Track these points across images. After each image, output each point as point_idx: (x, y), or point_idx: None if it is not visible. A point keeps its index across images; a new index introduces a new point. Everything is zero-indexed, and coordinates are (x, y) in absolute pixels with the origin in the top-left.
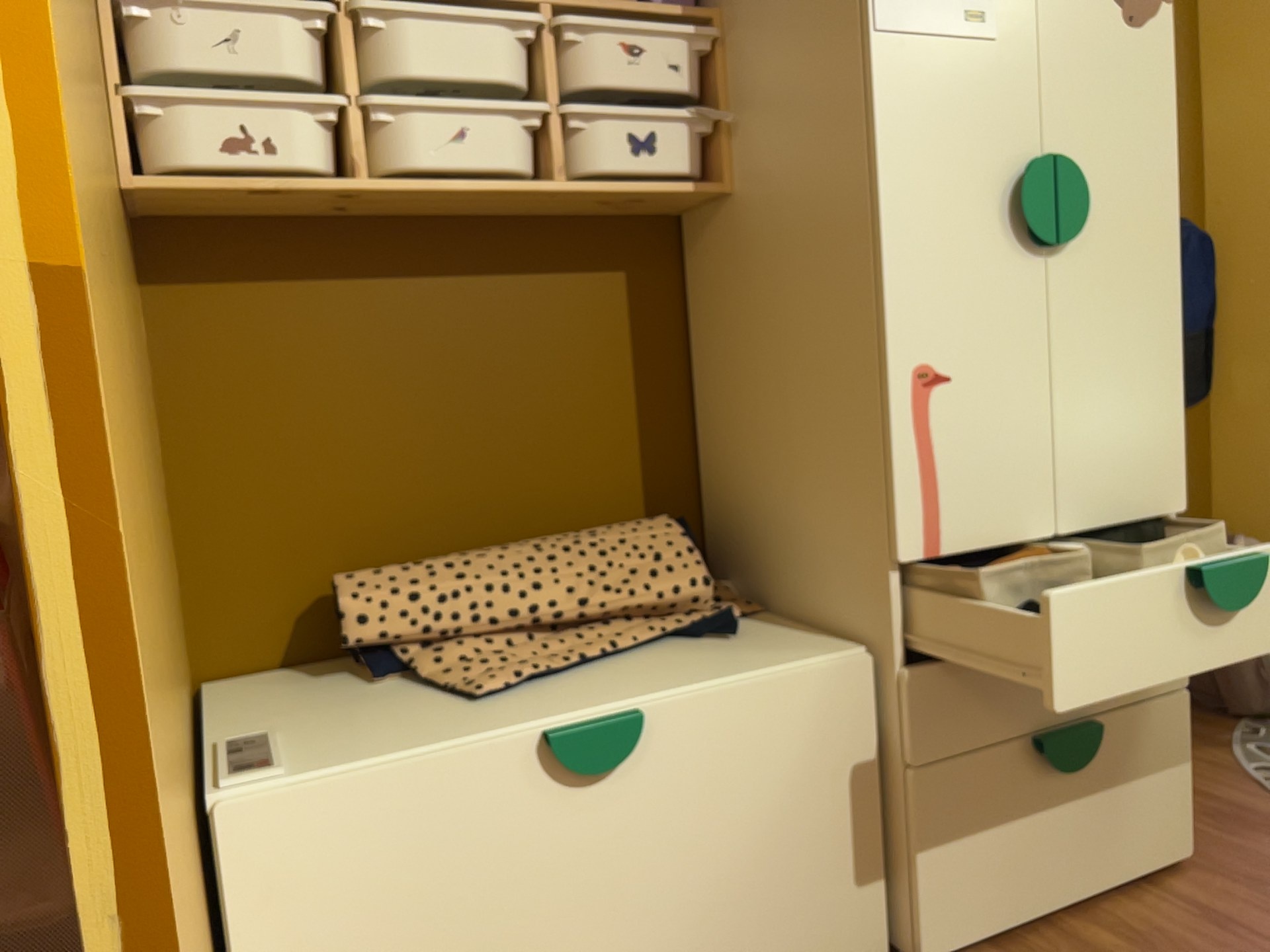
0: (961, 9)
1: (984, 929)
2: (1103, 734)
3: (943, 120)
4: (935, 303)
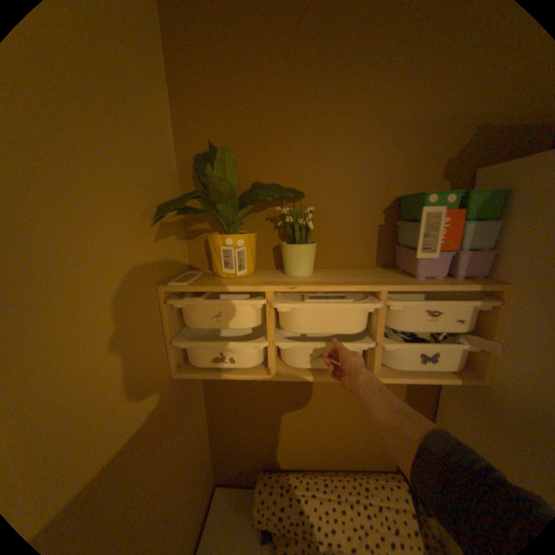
0: None
1: None
2: None
3: None
4: None
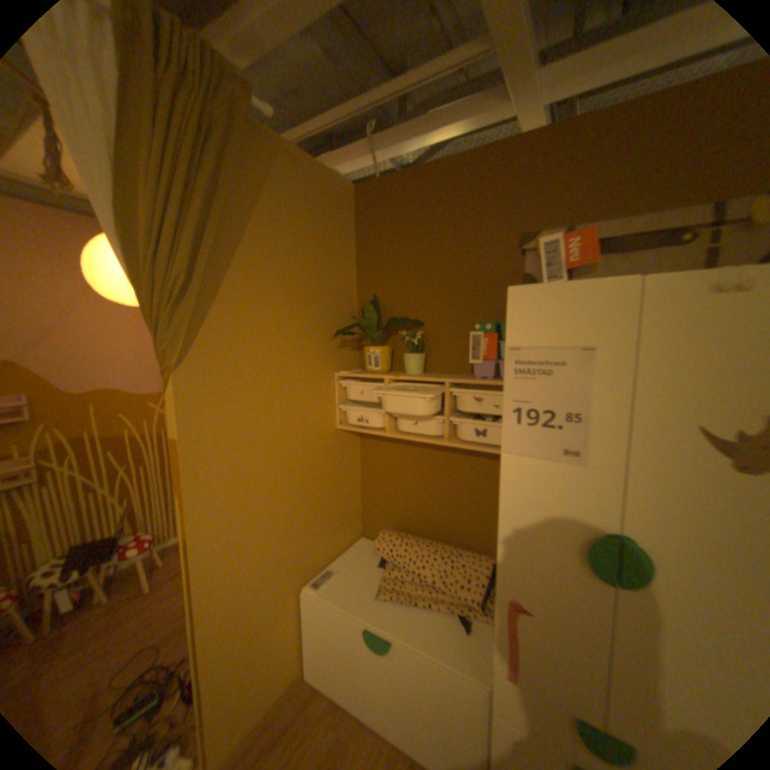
0: (559, 447)
1: None
2: None
3: (540, 497)
4: (524, 576)
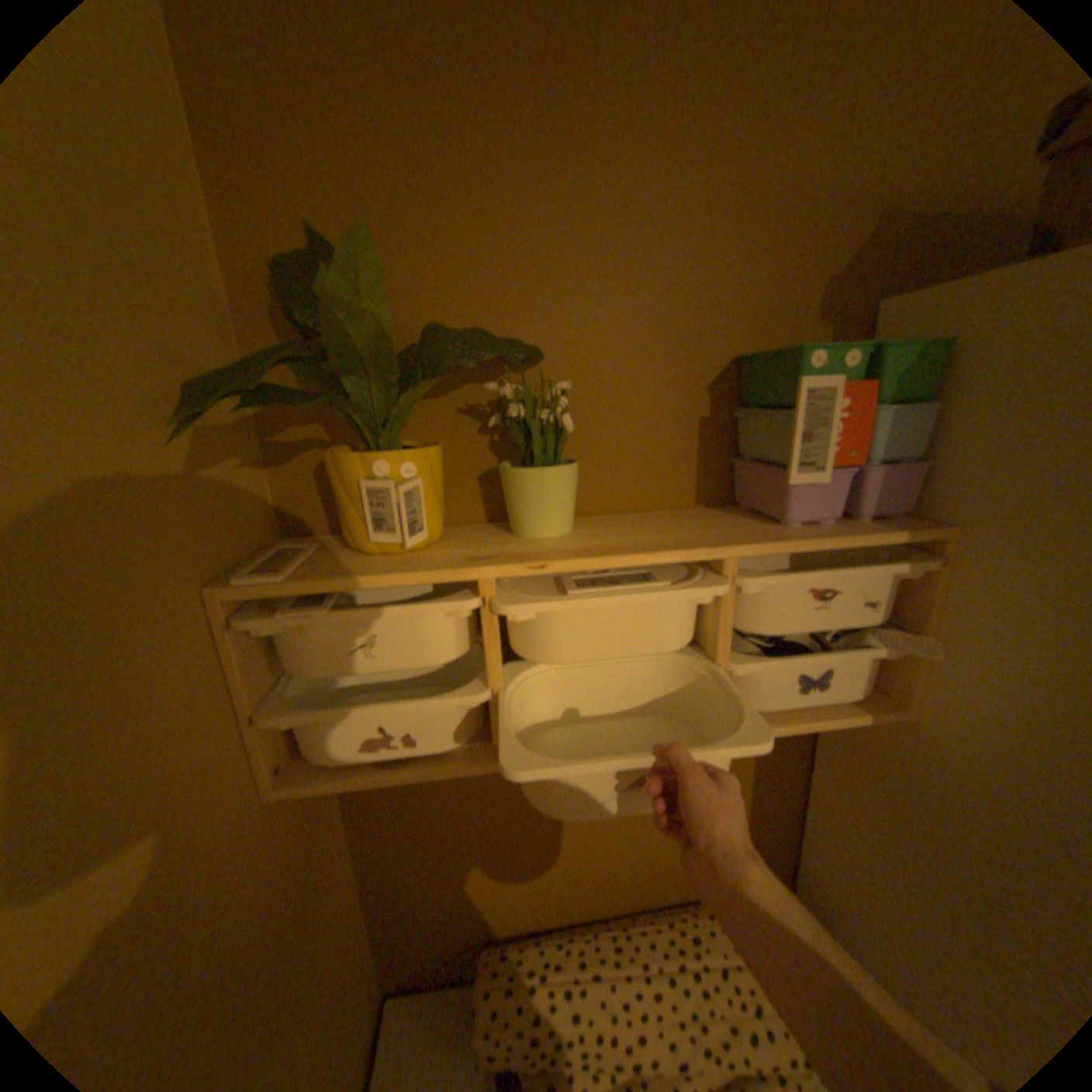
0: None
1: None
2: None
3: None
4: None
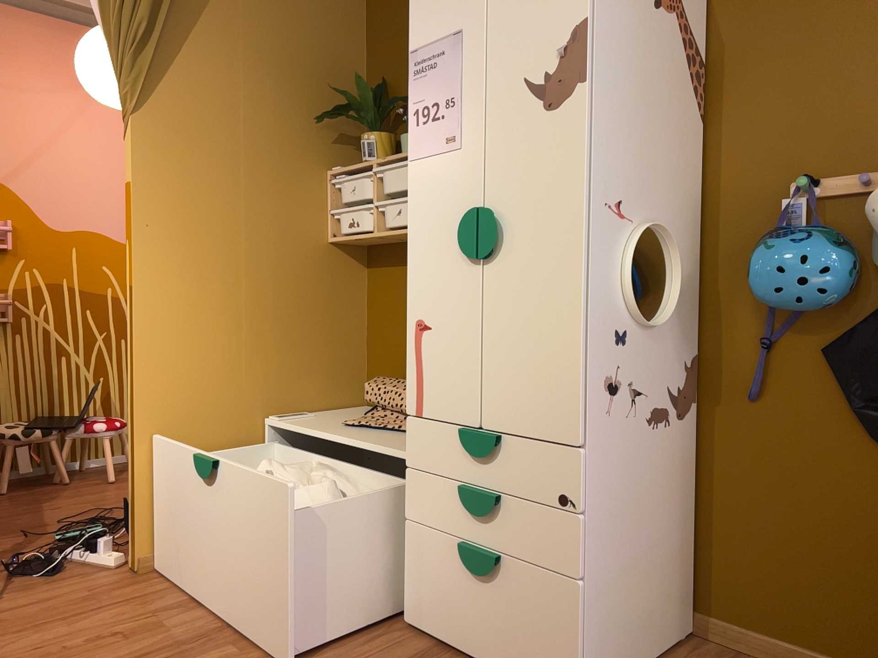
0: (444, 138)
1: (431, 629)
2: (502, 567)
3: (434, 196)
4: (425, 288)
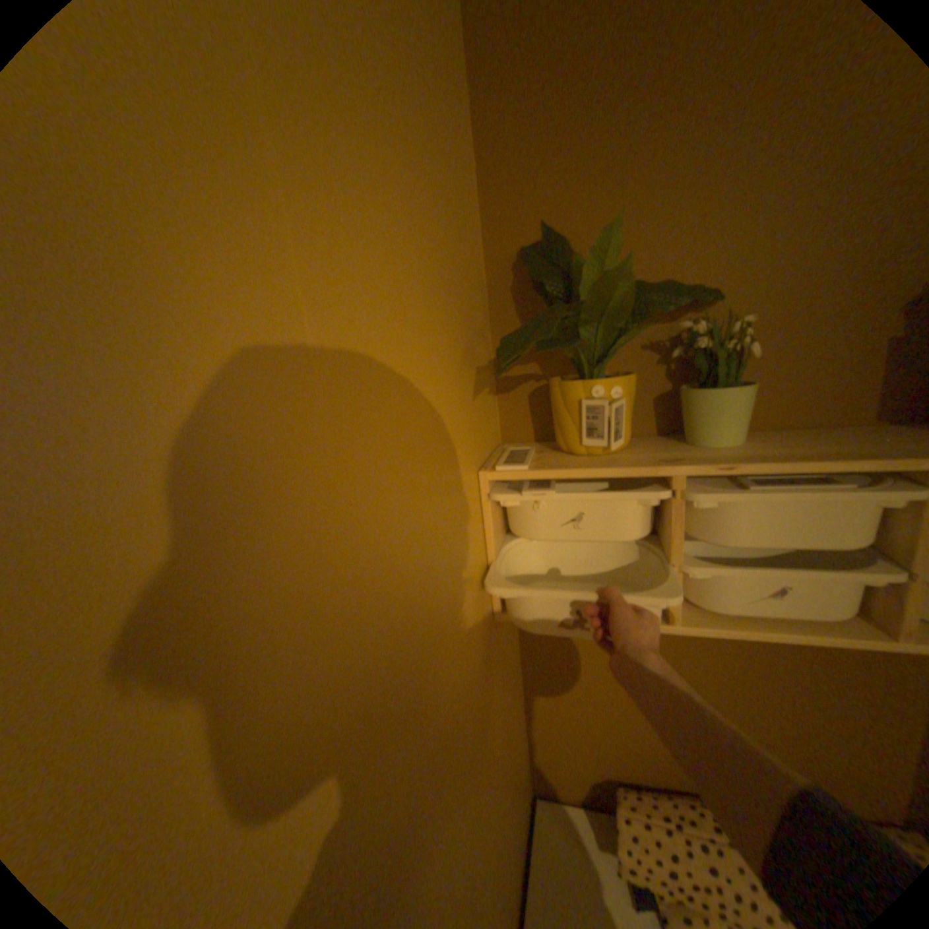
0: None
1: None
2: None
3: None
4: None
